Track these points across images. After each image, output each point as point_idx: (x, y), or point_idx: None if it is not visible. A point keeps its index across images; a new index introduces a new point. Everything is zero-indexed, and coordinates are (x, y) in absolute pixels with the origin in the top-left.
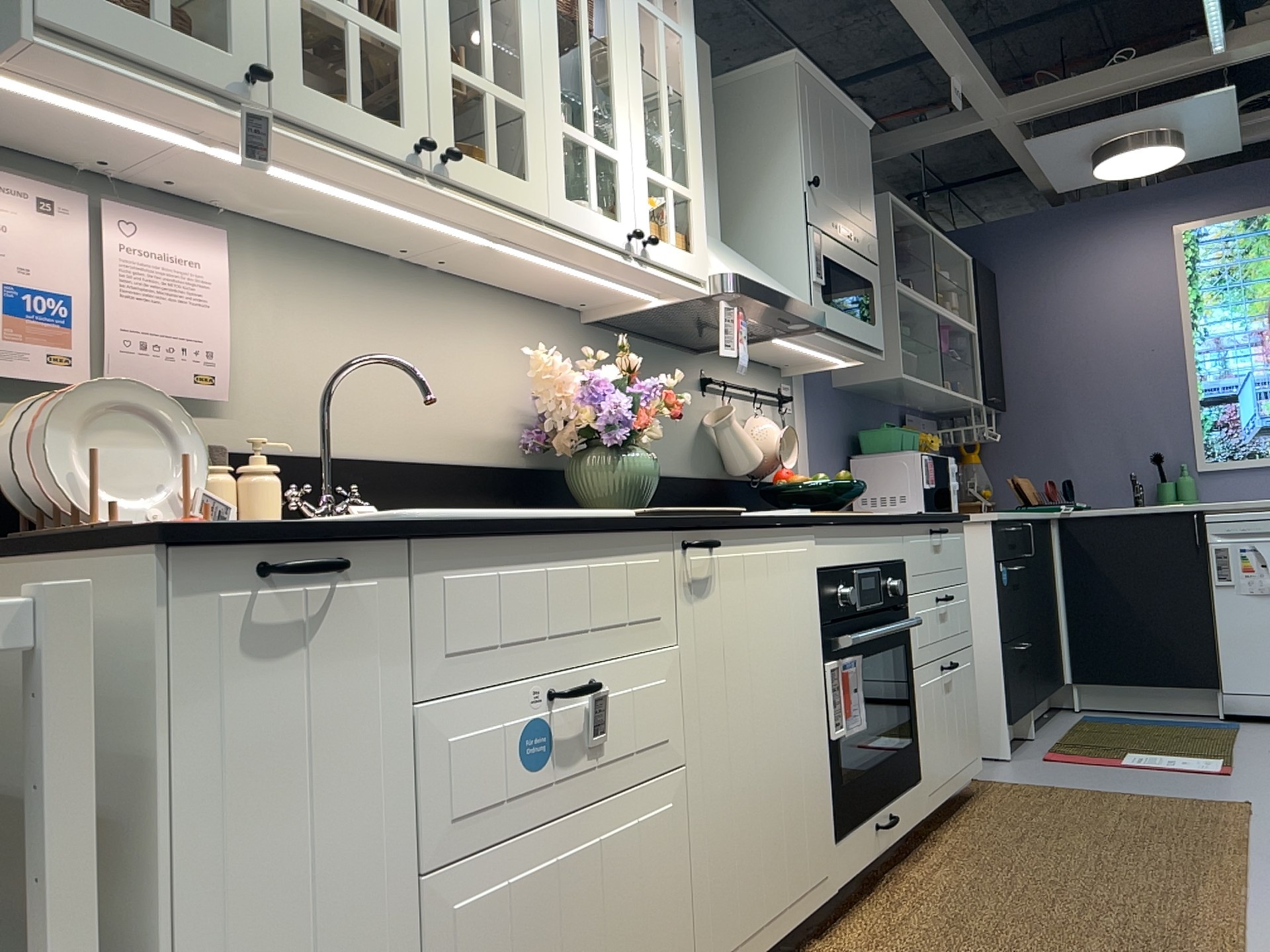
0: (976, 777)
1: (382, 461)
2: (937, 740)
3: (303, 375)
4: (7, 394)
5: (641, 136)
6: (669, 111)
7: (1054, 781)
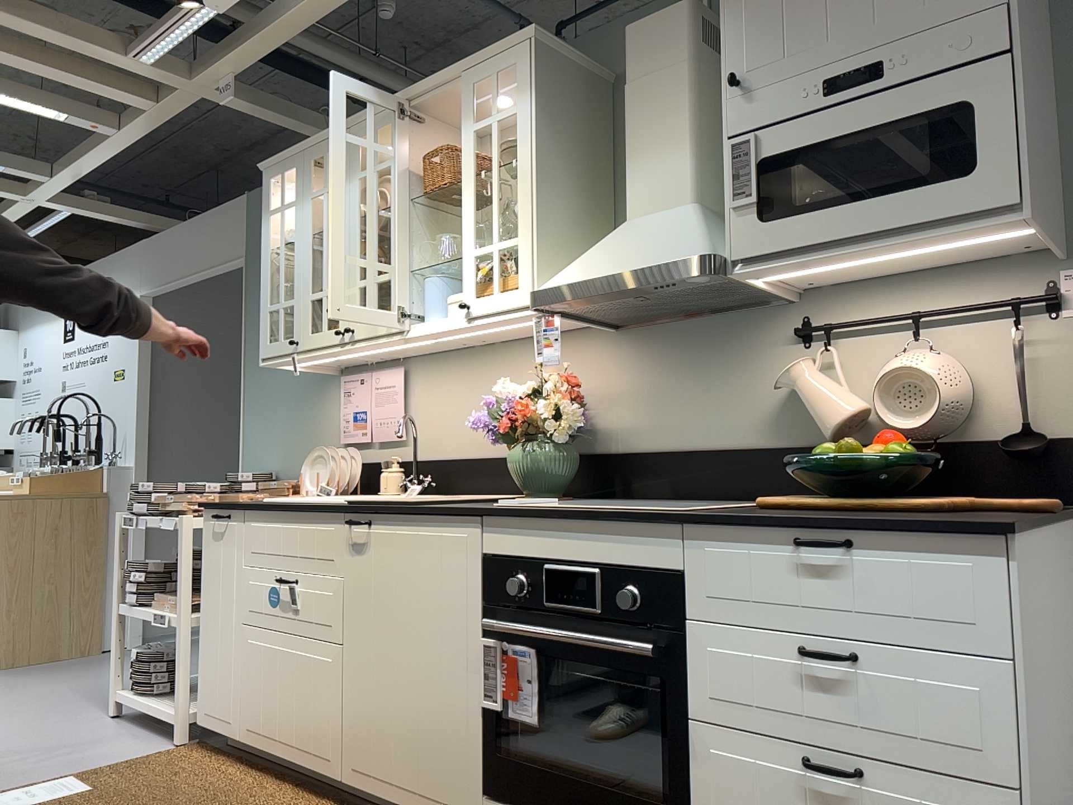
0: None
1: (464, 459)
2: None
3: (434, 420)
4: (358, 447)
5: (468, 229)
6: (496, 189)
7: None
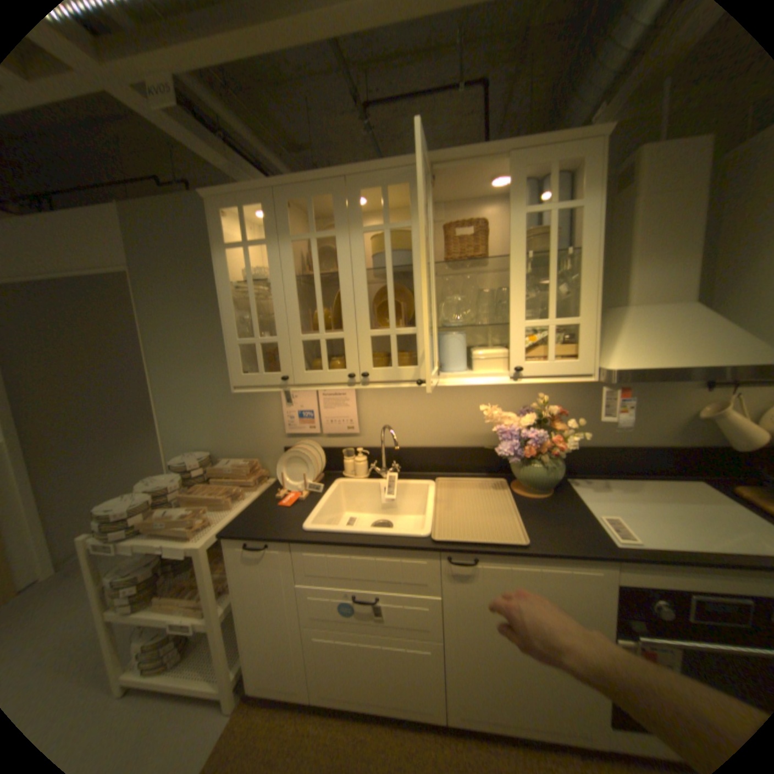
0: None
1: (422, 448)
2: None
3: (388, 420)
4: (305, 436)
5: (520, 304)
6: (556, 273)
7: None
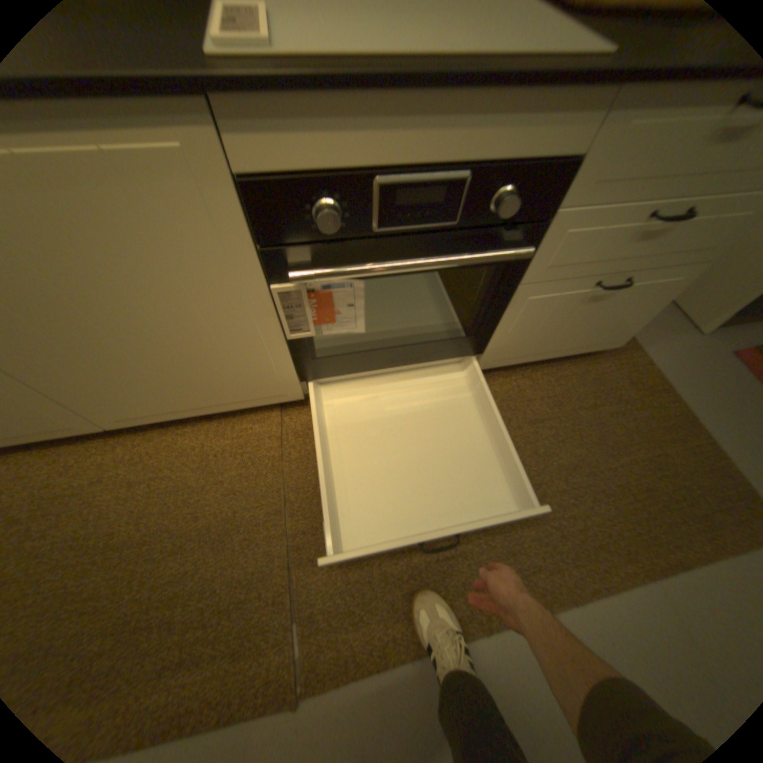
0: (640, 336)
1: None
2: (533, 334)
3: None
4: None
5: None
6: None
7: (685, 383)
